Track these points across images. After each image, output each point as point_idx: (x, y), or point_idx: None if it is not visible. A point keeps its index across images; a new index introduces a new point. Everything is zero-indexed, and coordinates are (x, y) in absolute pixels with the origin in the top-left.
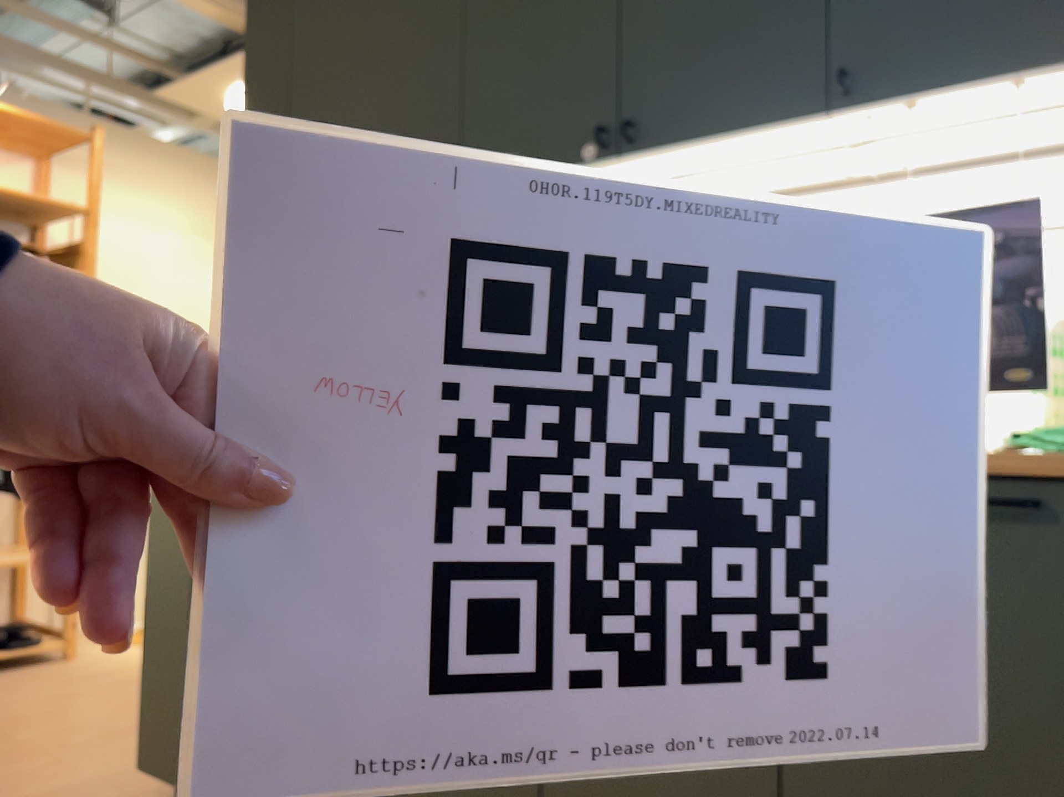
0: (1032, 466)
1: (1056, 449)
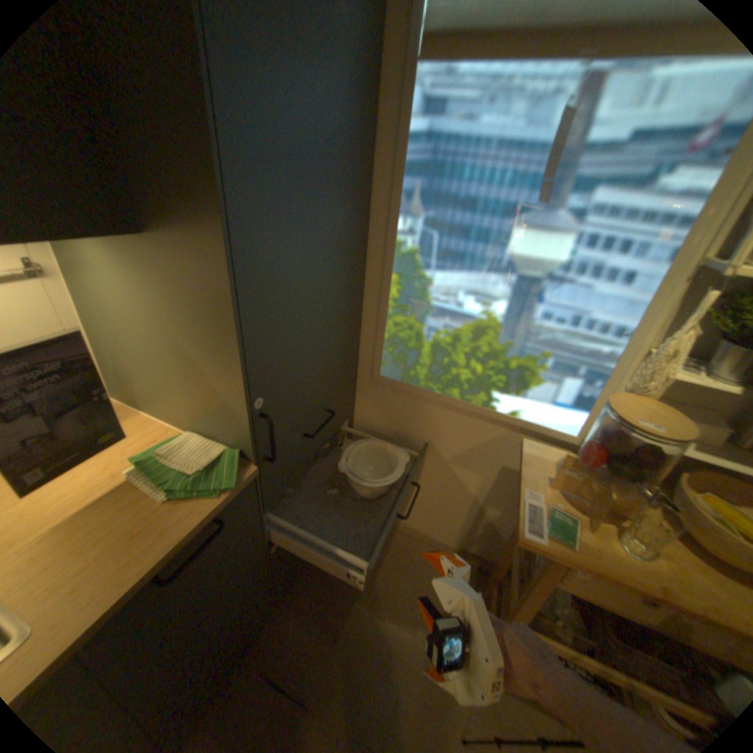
0: (206, 511)
1: (206, 494)
